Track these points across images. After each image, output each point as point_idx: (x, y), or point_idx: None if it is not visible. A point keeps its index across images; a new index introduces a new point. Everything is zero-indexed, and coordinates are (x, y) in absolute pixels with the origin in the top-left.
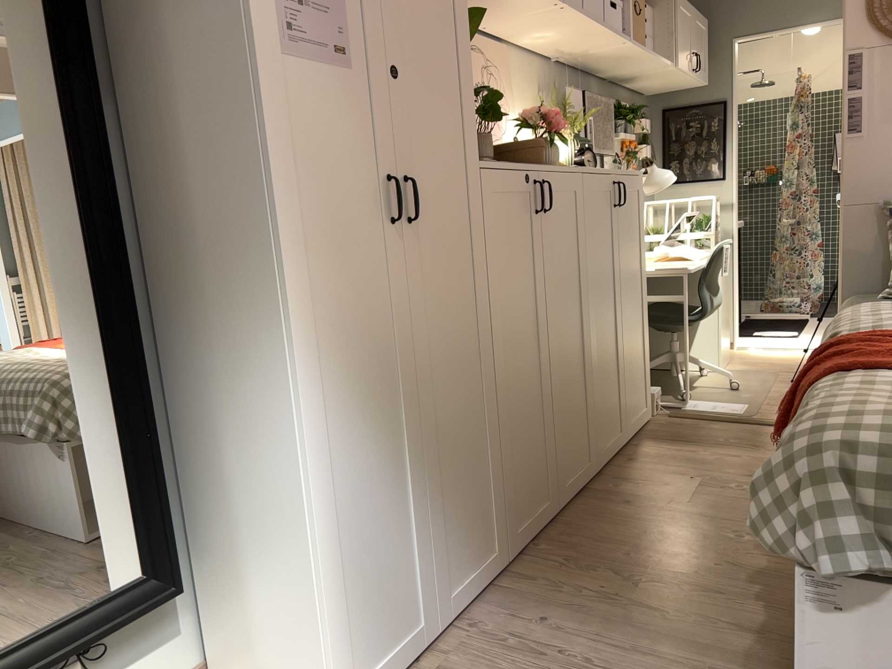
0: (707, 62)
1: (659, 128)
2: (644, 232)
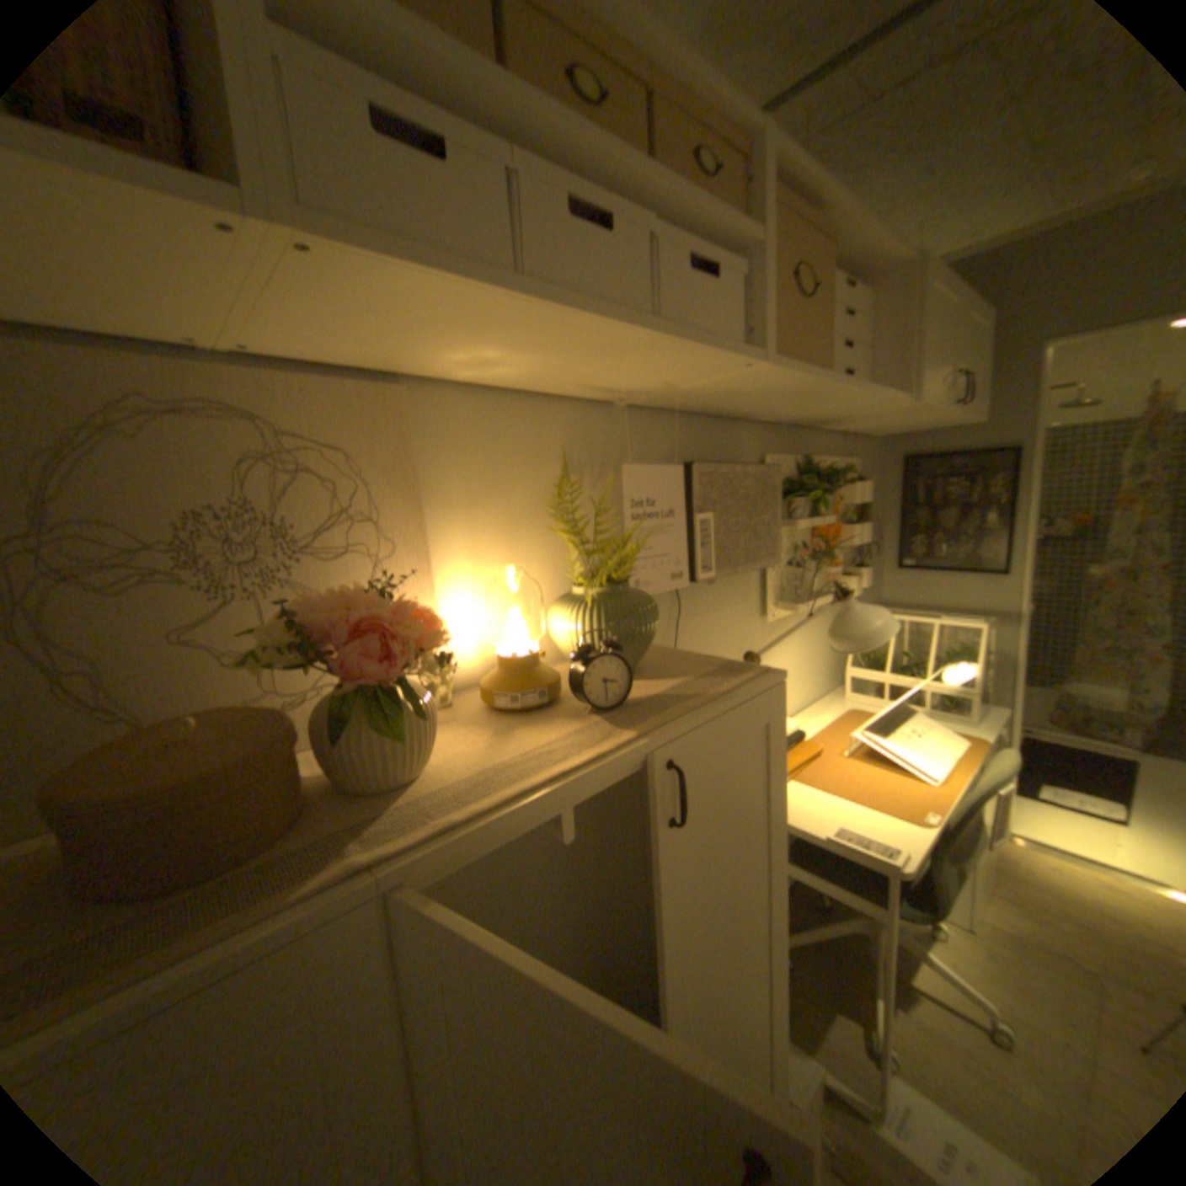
0: (990, 380)
1: (896, 481)
2: (782, 807)
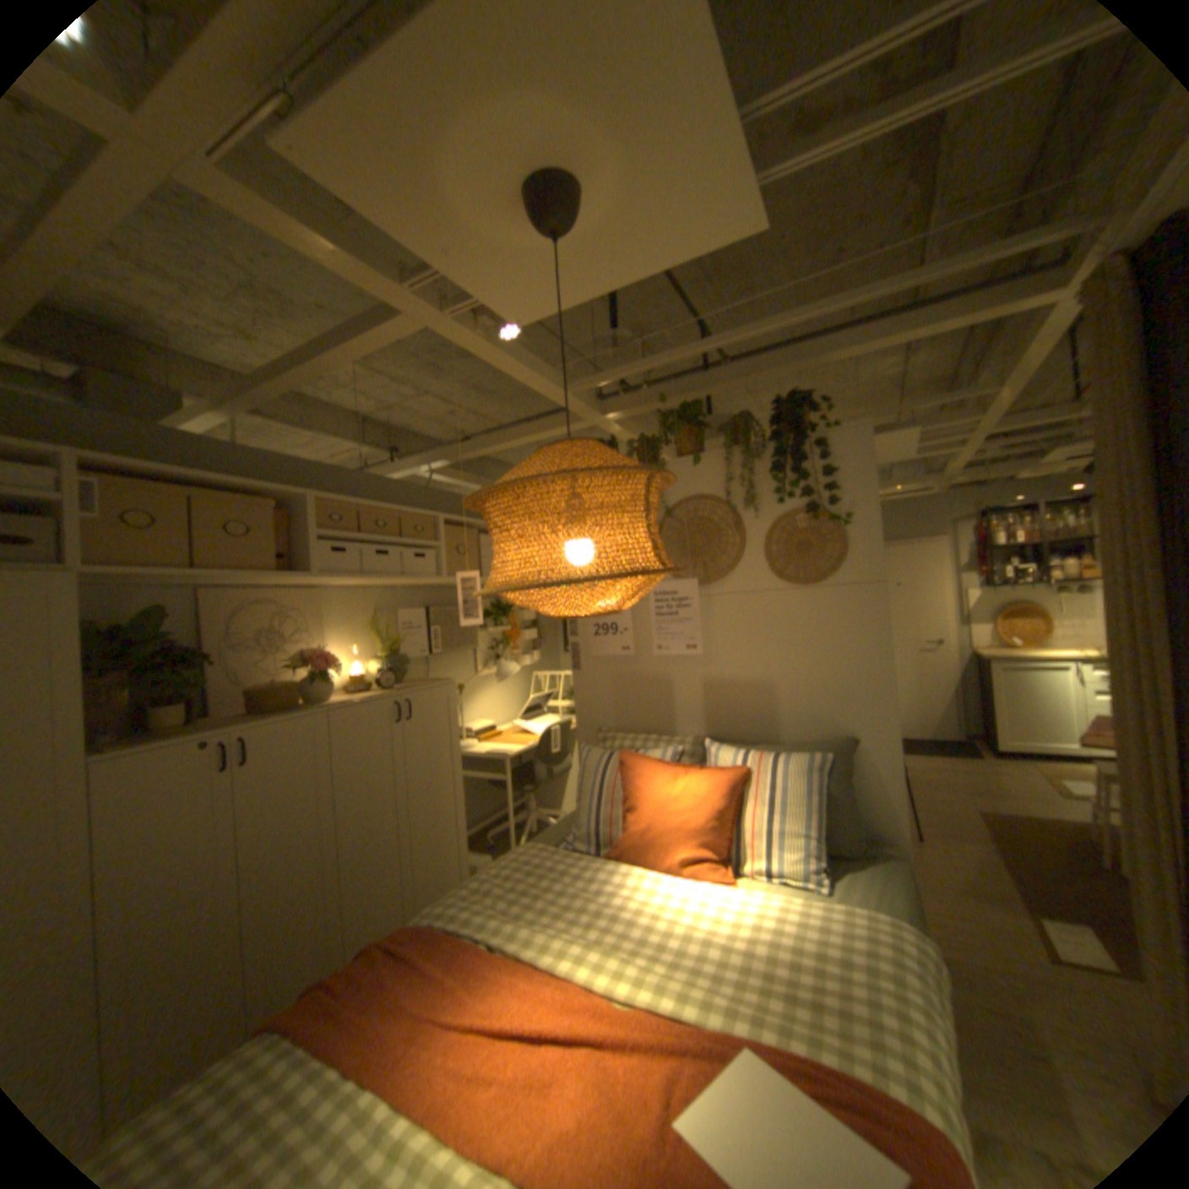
0: None
1: None
2: (455, 729)
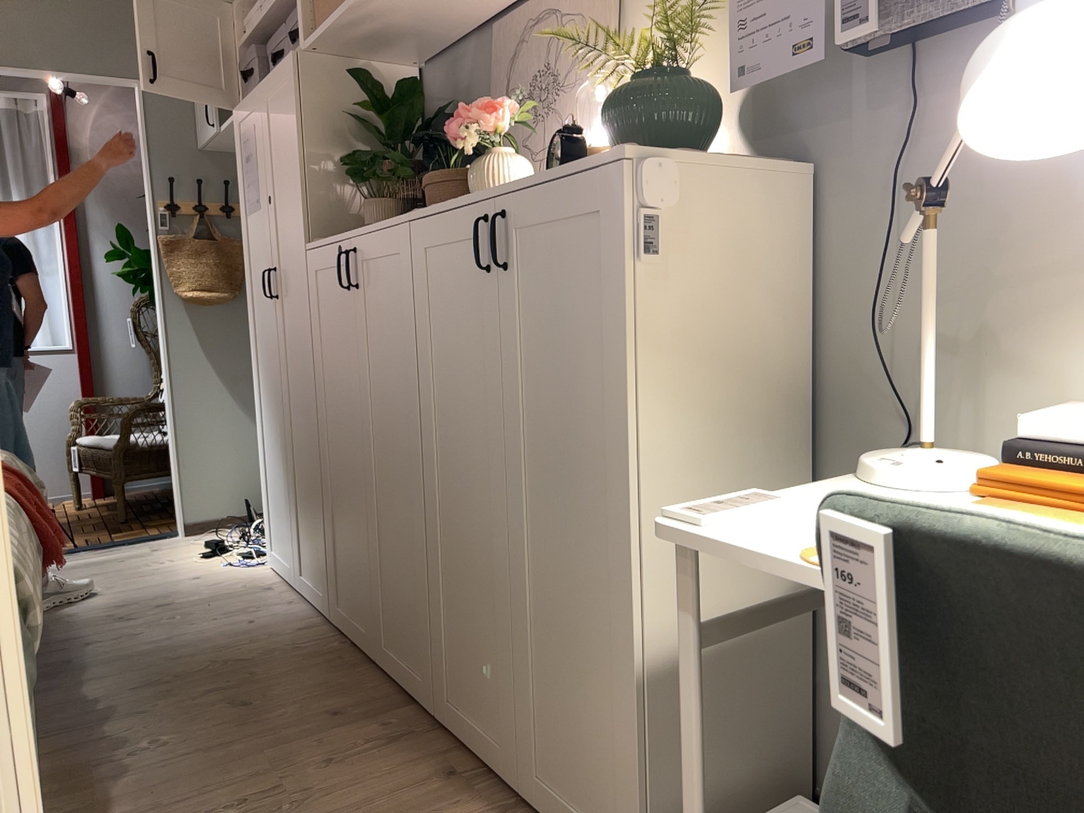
0: None
1: None
2: (624, 345)
